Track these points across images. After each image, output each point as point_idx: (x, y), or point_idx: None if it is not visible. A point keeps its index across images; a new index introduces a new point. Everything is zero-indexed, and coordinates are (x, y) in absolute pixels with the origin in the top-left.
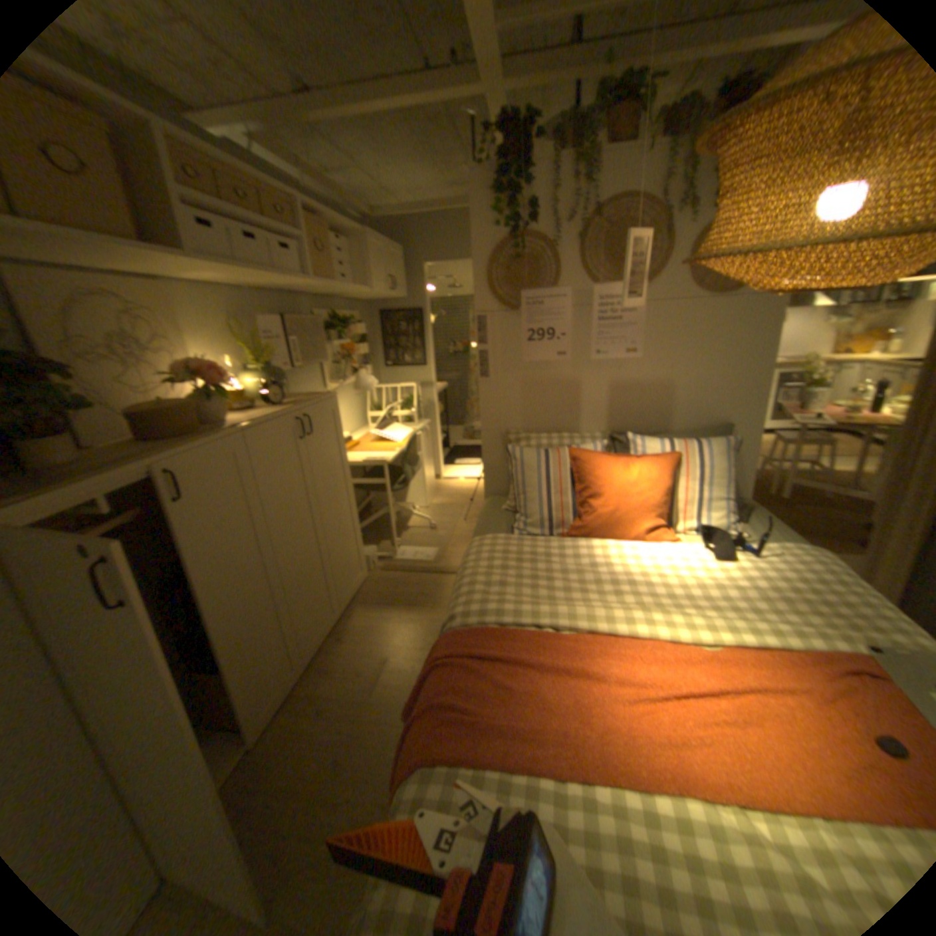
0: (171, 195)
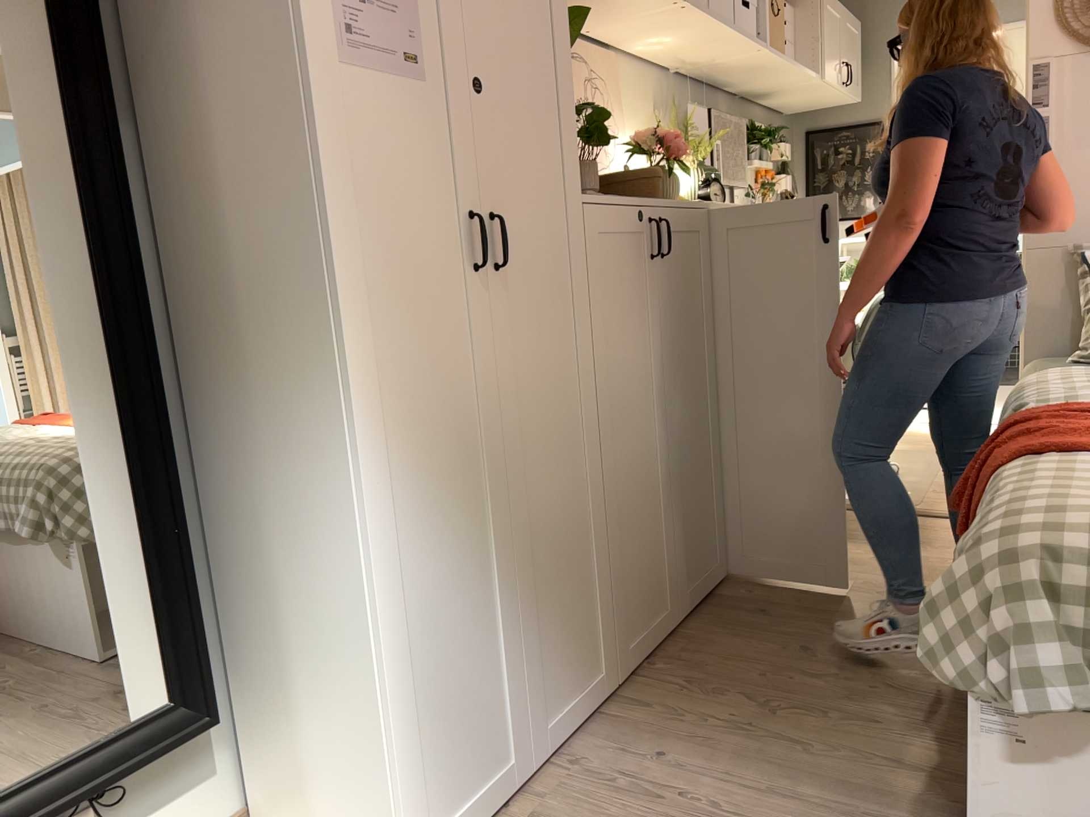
0: None
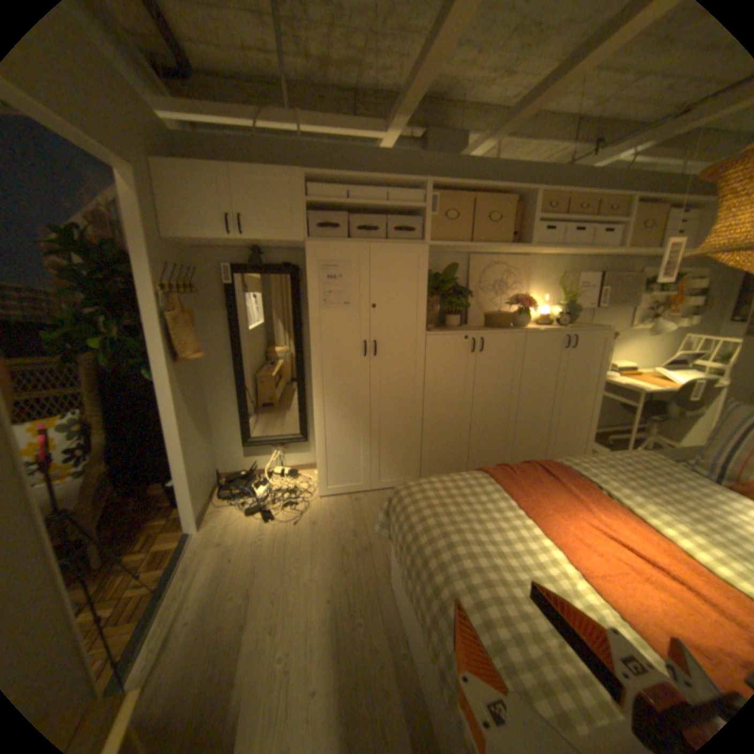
0: (539, 220)
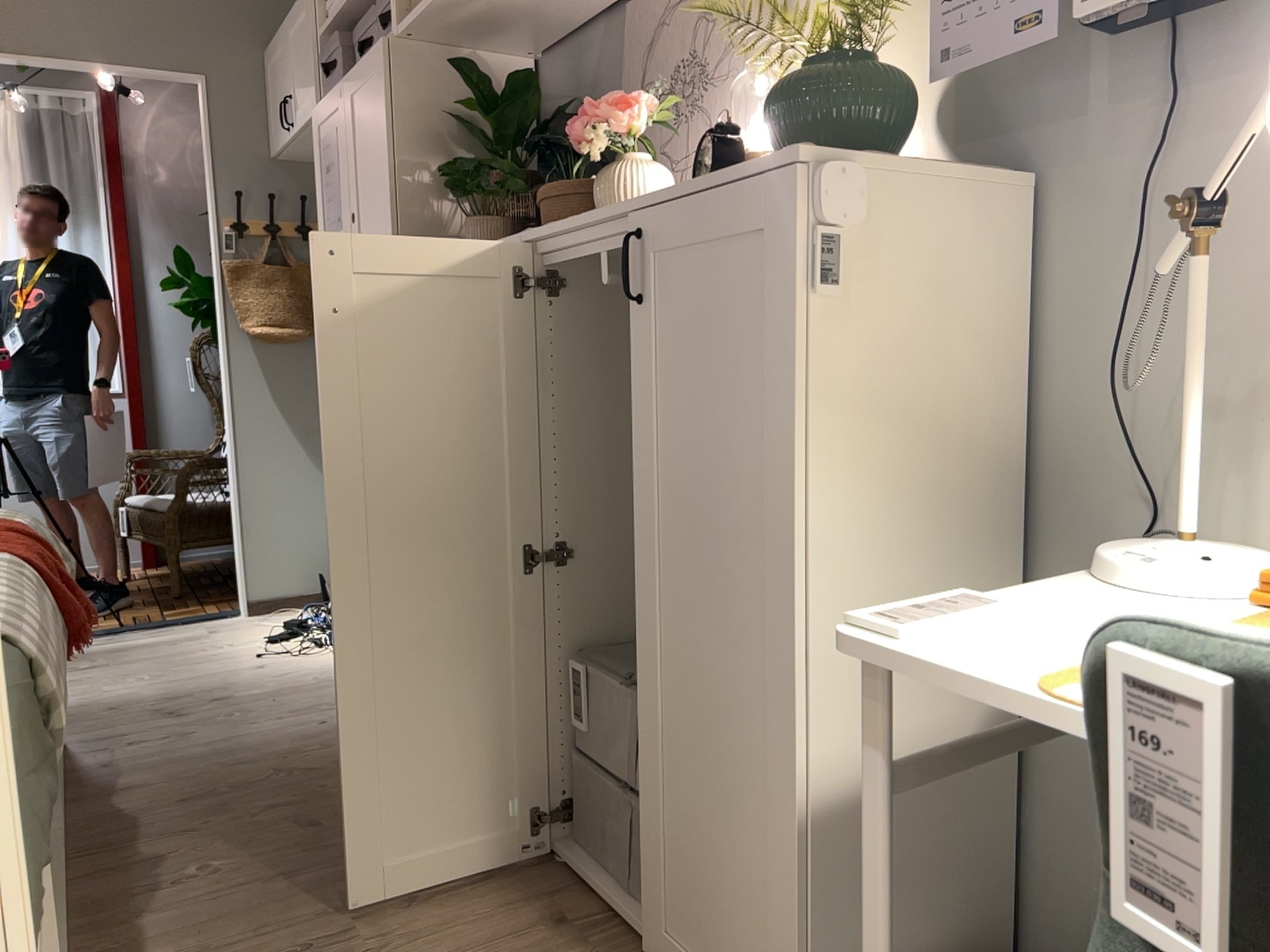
0: None
